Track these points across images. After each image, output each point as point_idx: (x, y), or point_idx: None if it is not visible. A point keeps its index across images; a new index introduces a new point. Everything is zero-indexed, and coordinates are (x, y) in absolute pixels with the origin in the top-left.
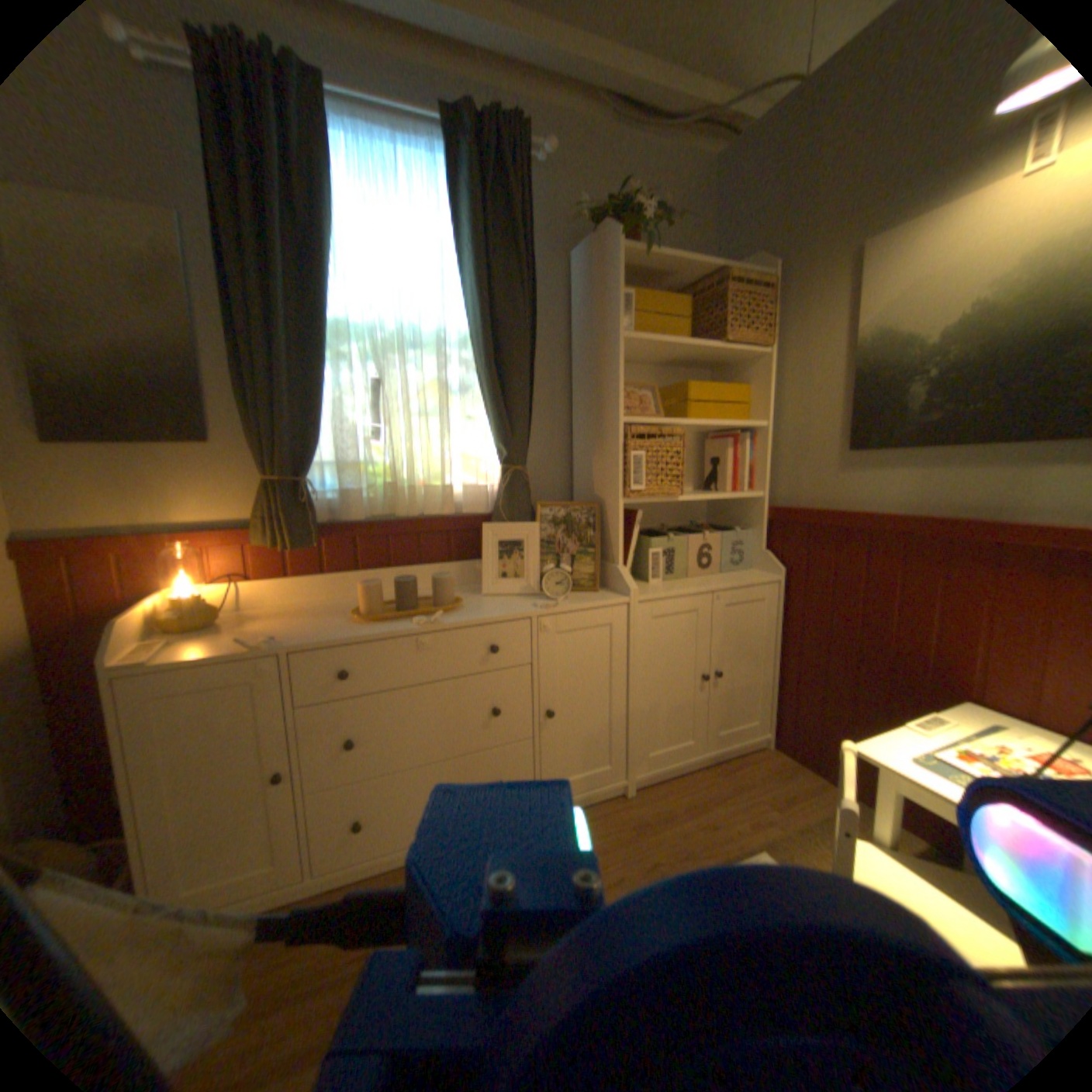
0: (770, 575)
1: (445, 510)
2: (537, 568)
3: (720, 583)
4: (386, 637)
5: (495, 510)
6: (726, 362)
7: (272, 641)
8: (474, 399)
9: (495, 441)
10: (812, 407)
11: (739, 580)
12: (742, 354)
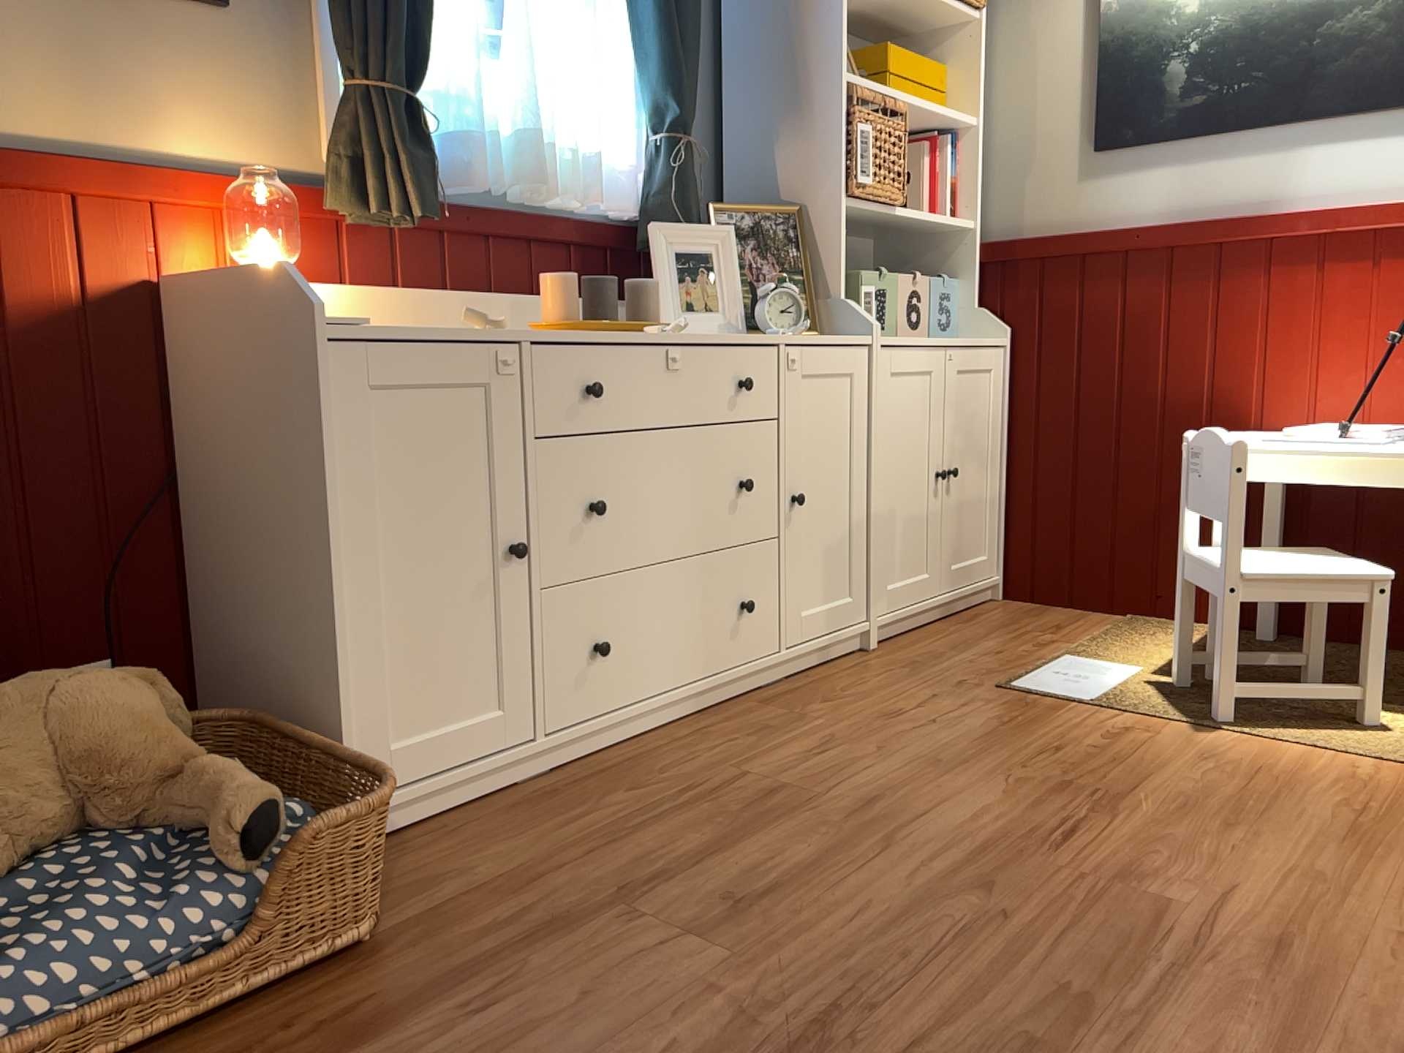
0: (989, 339)
1: (593, 196)
2: (741, 294)
3: (947, 340)
4: (631, 343)
5: (646, 212)
6: (908, 33)
7: (502, 323)
8: (616, 20)
9: (656, 92)
10: (1036, 99)
11: (963, 340)
12: (944, 18)
